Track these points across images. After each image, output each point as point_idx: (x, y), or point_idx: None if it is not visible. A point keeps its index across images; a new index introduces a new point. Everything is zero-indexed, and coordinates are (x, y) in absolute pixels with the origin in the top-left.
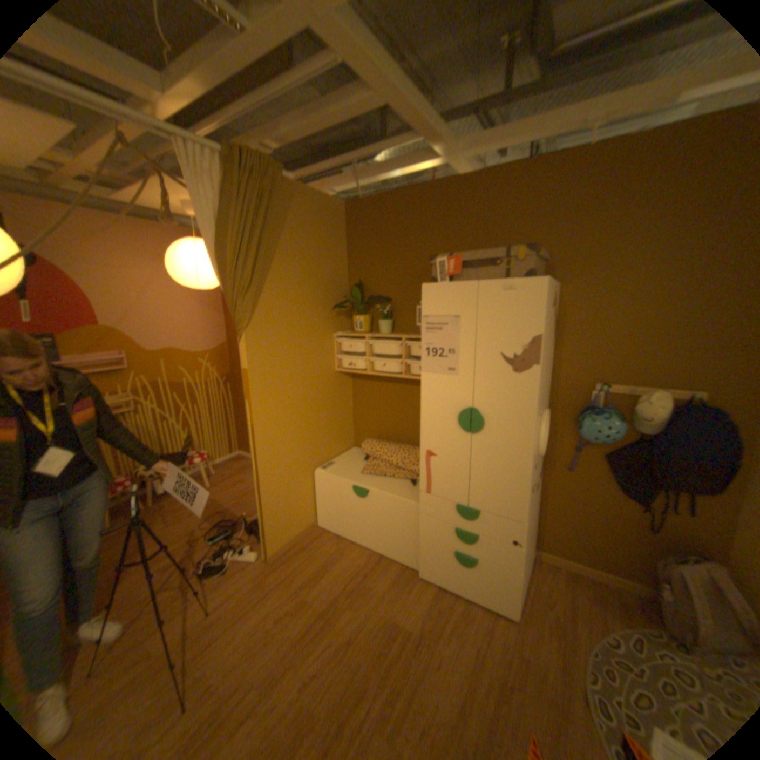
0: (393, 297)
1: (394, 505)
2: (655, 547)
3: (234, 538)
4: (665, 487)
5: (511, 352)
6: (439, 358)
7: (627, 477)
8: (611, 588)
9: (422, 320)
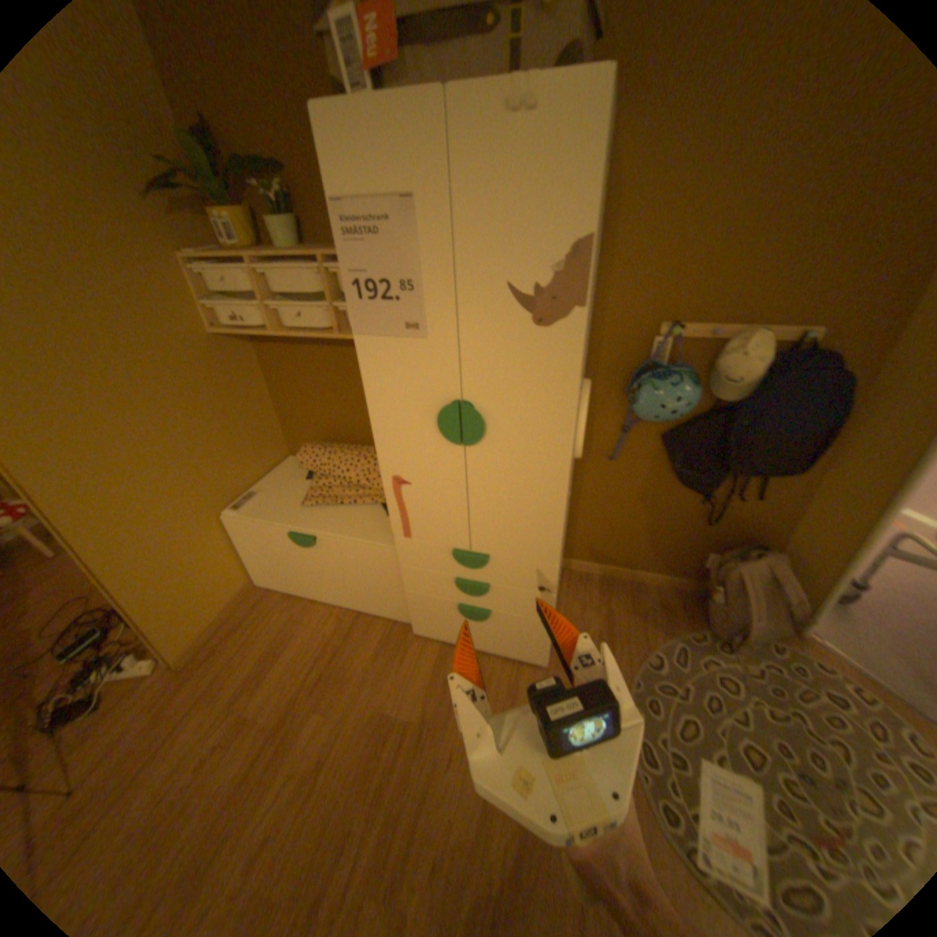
0: (285, 157)
1: (360, 553)
2: (707, 539)
3: (111, 639)
4: (739, 473)
5: (530, 279)
6: (385, 302)
7: (689, 461)
8: (650, 588)
9: (331, 208)
